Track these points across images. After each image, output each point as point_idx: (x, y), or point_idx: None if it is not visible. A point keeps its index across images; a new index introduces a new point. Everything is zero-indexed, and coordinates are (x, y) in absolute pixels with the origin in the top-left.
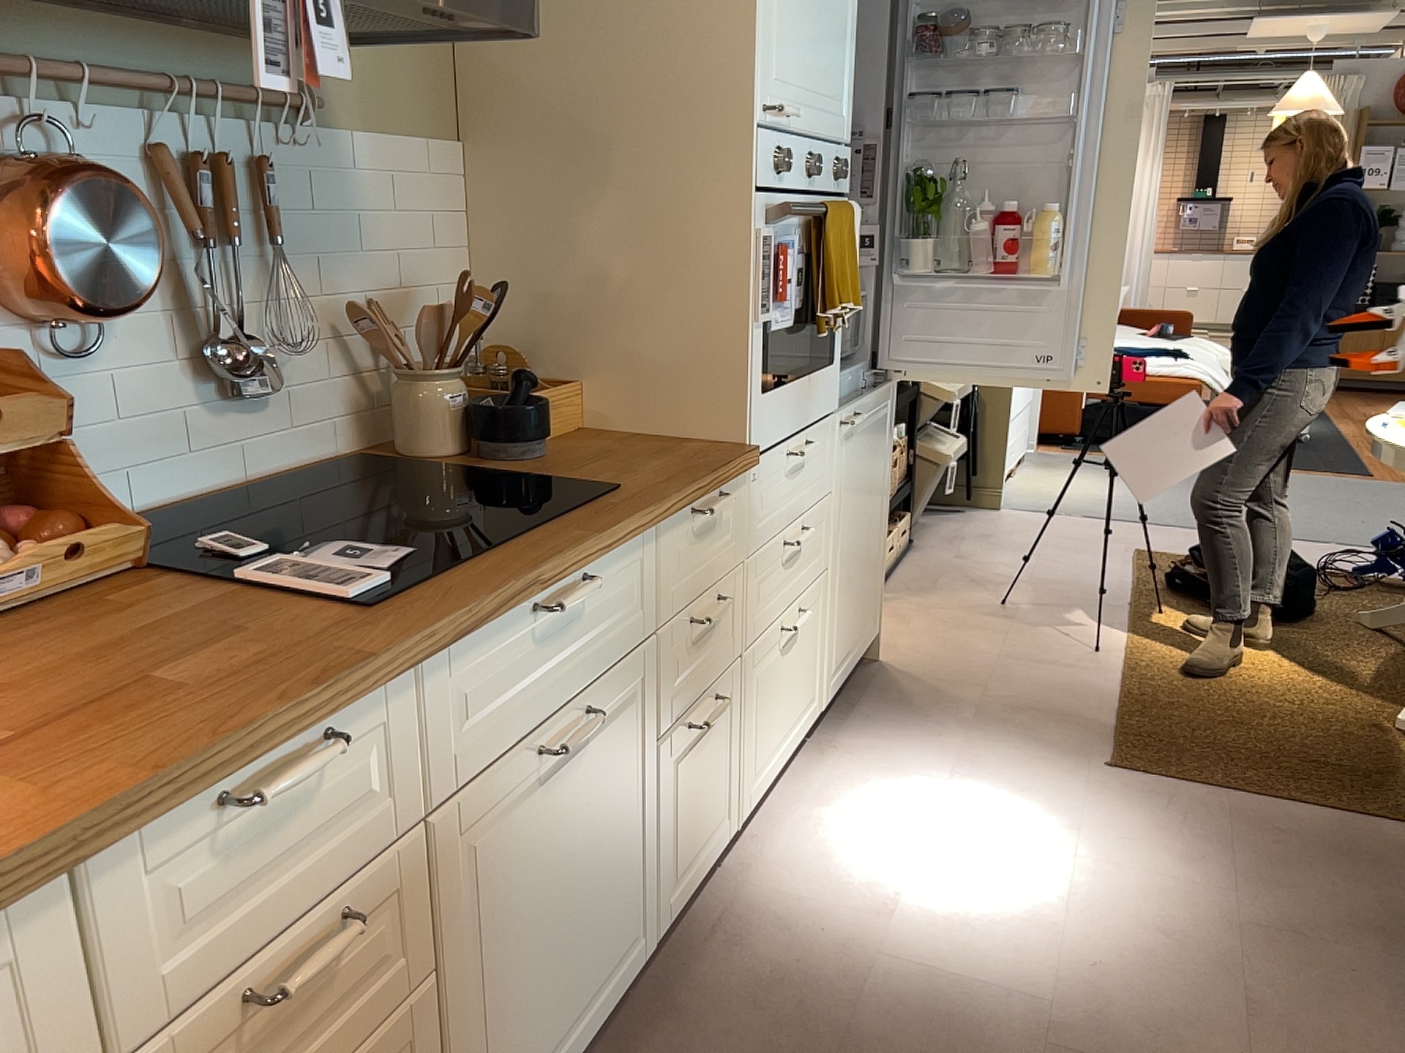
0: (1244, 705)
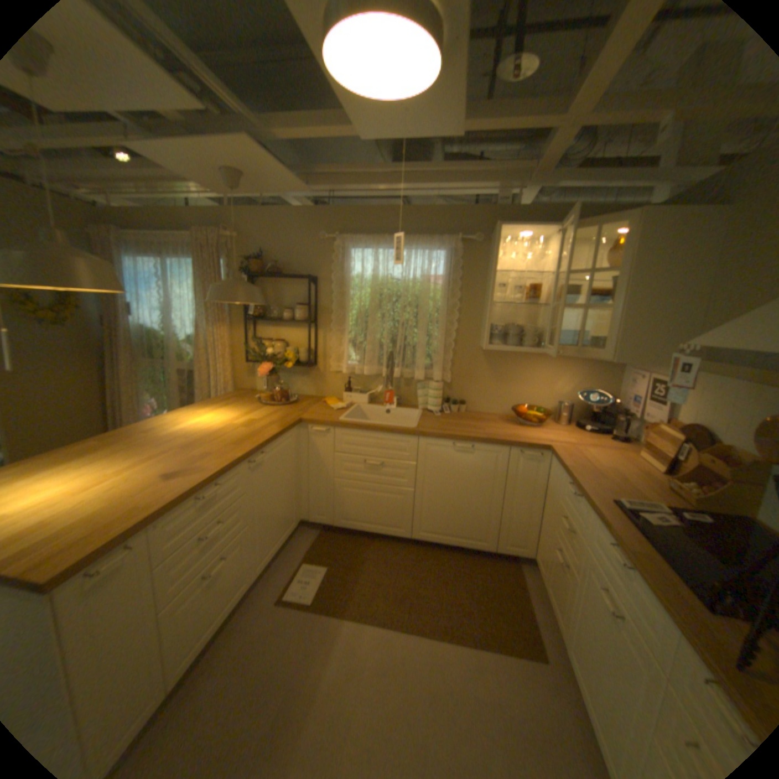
0: None
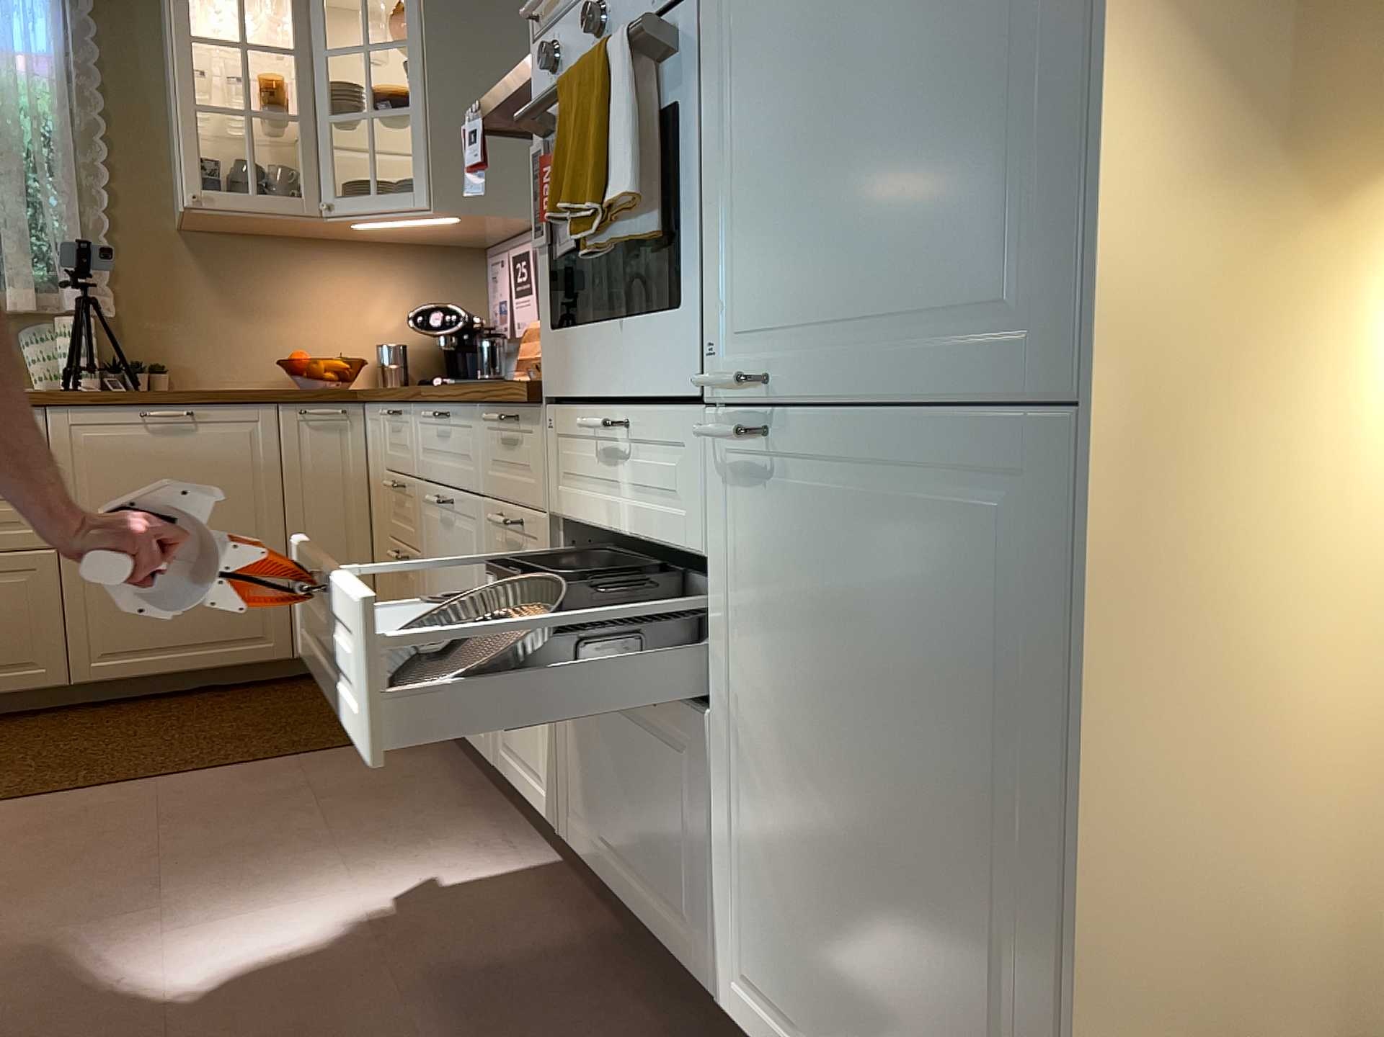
0: None
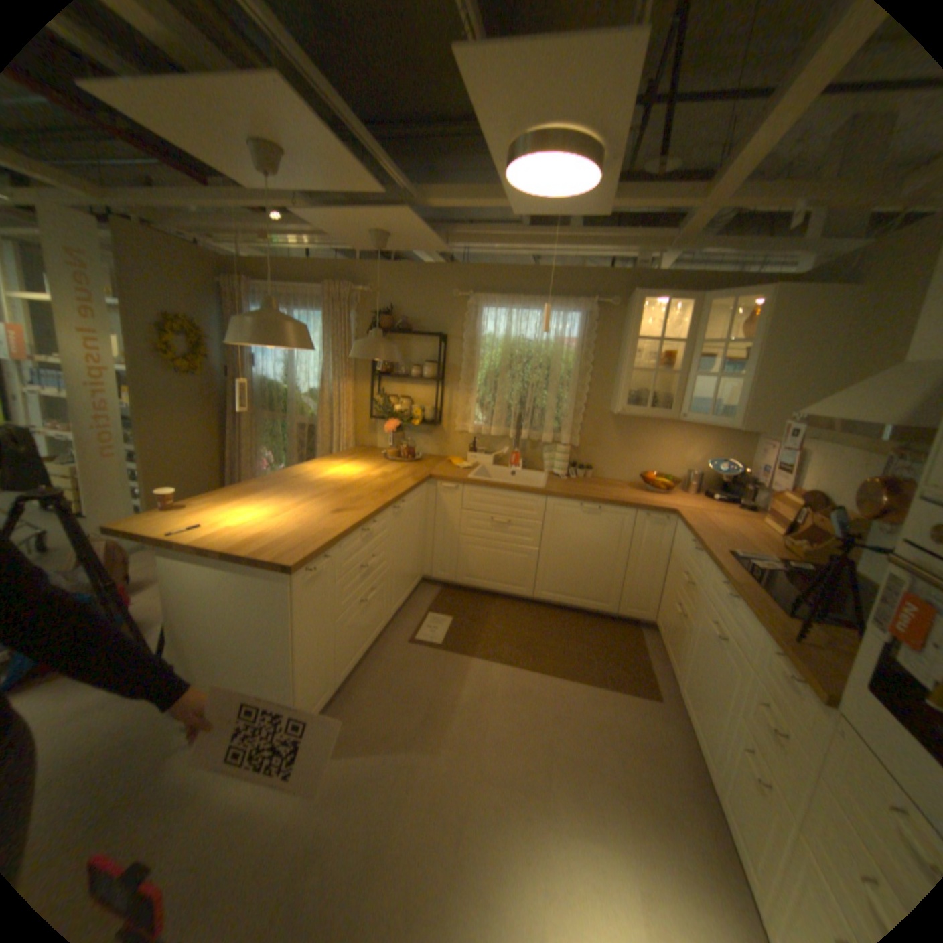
0: None
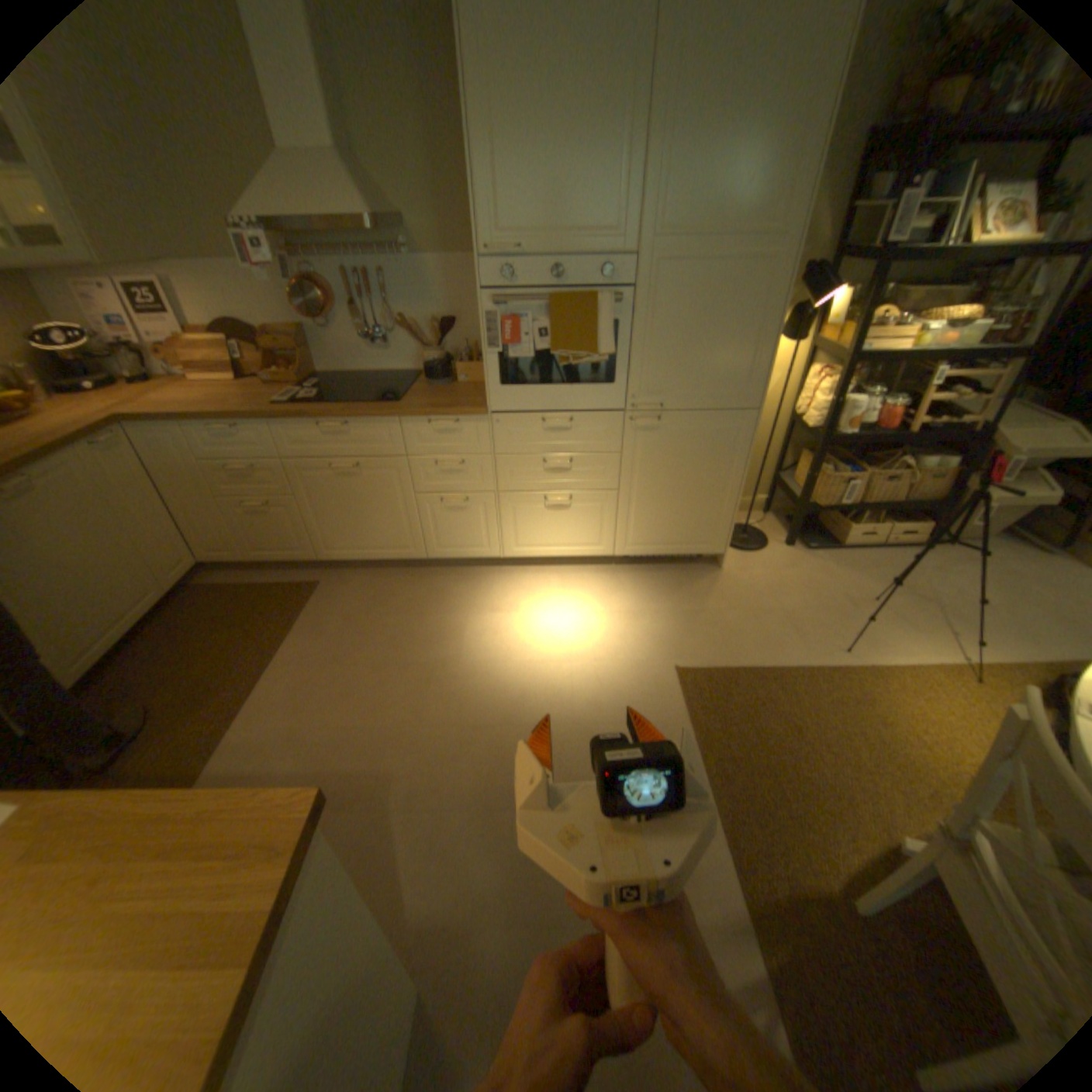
0: (840, 739)
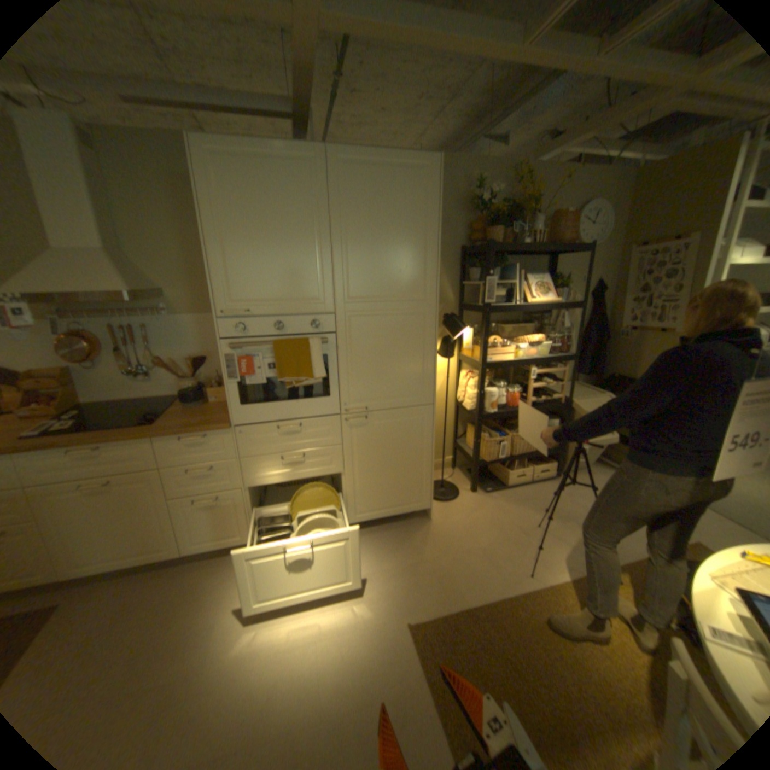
0: (546, 667)
